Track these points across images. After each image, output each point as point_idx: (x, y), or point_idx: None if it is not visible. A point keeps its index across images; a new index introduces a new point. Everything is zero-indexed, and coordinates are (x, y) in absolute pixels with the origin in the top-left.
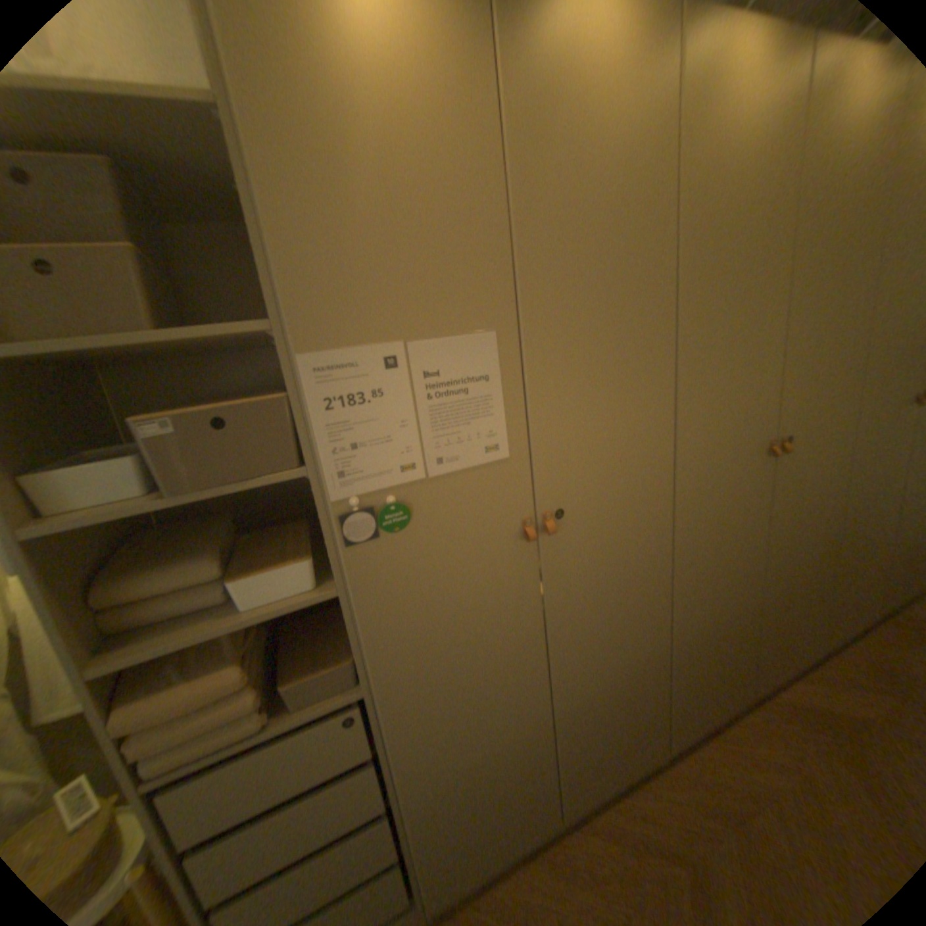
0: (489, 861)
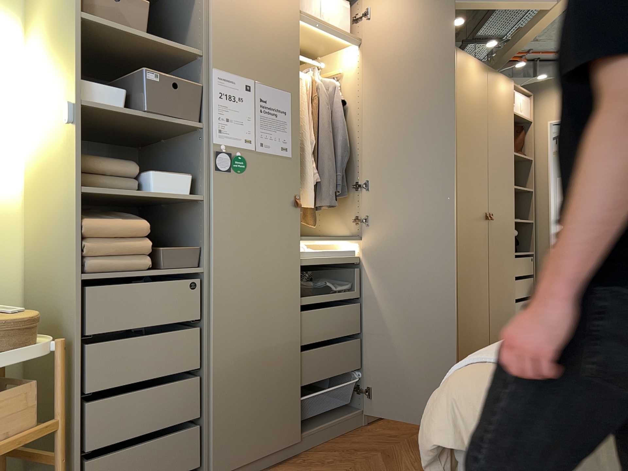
0: (254, 448)
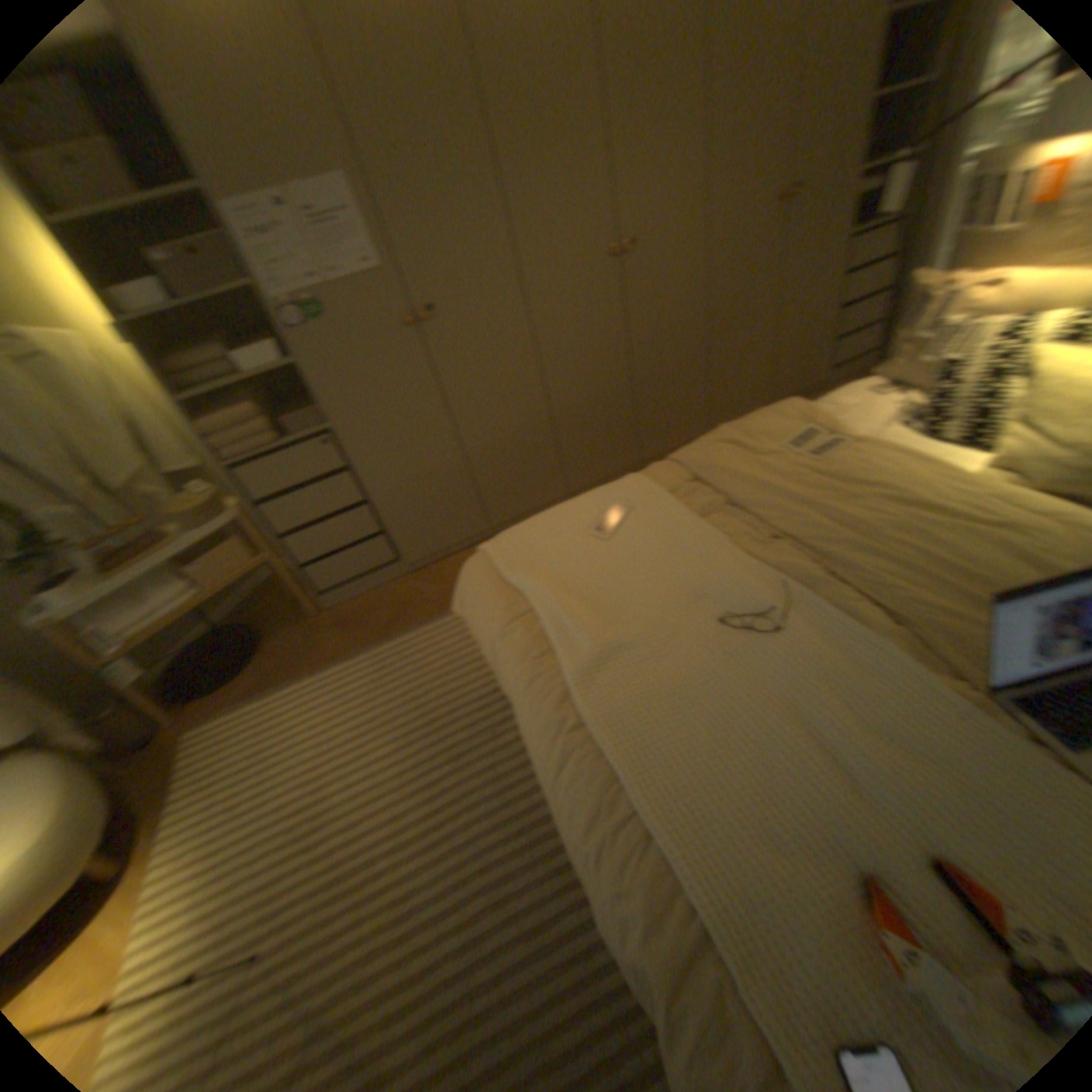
0: (437, 541)
